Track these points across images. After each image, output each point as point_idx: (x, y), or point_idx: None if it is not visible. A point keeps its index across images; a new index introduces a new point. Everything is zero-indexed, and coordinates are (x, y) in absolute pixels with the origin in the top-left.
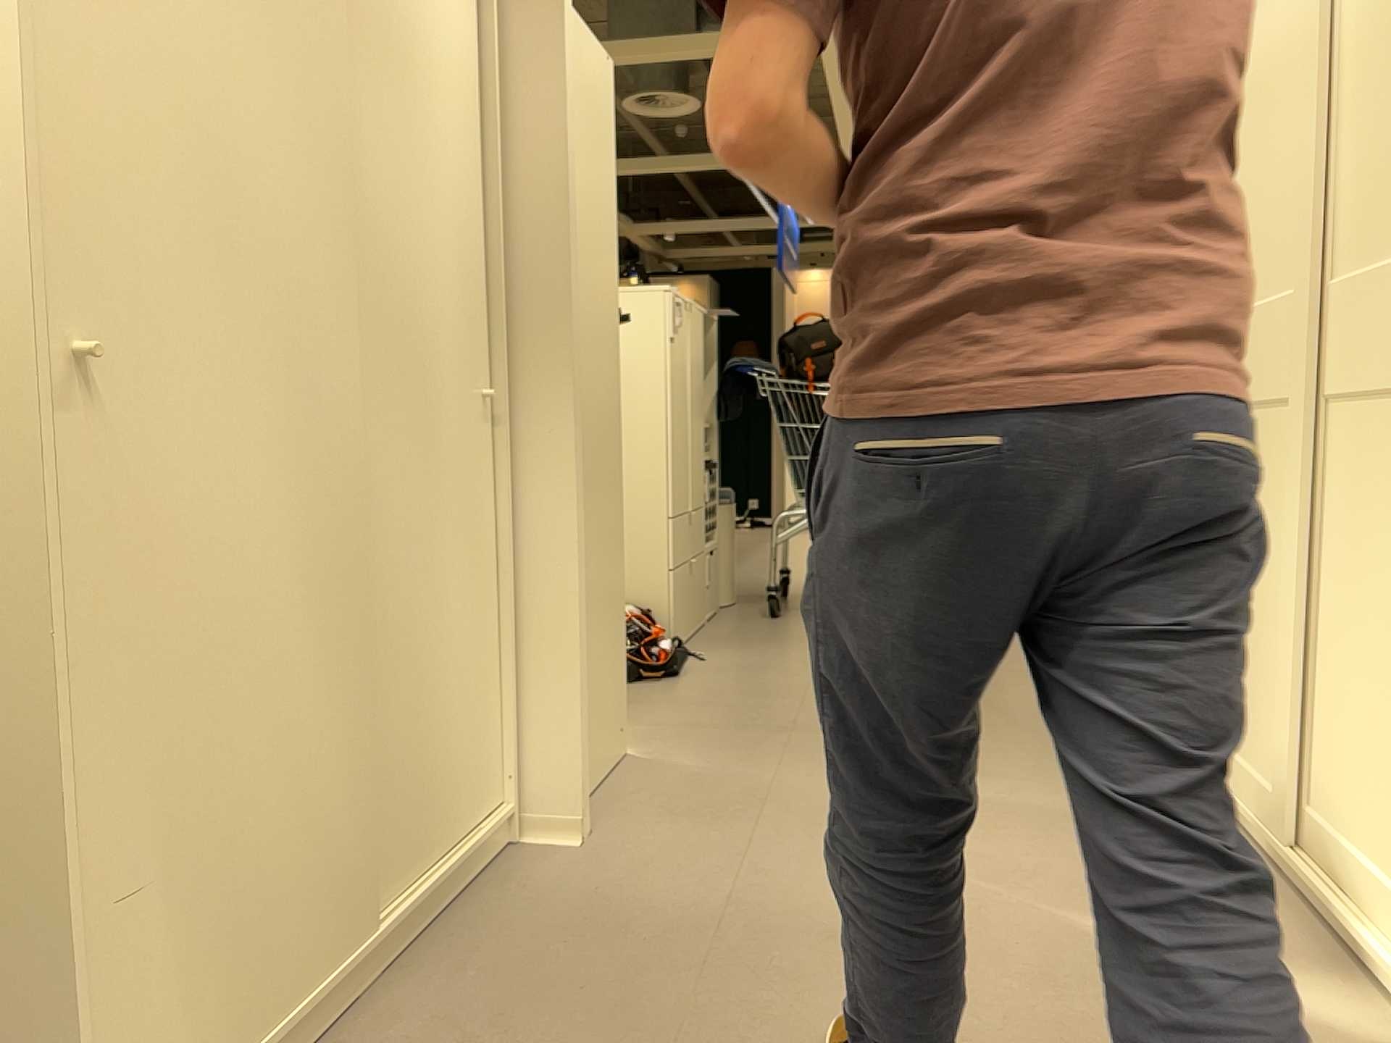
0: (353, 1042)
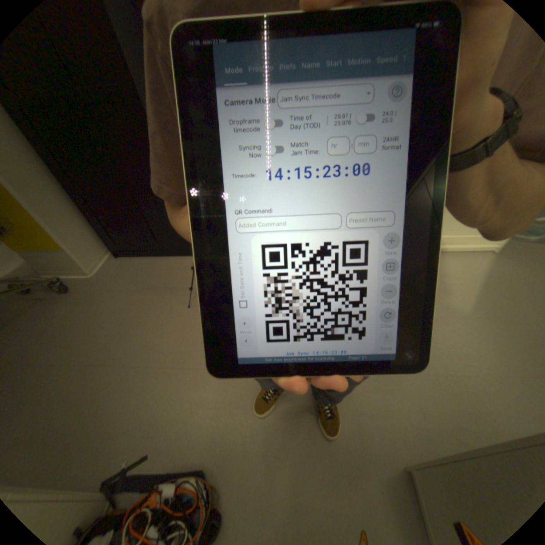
0: None
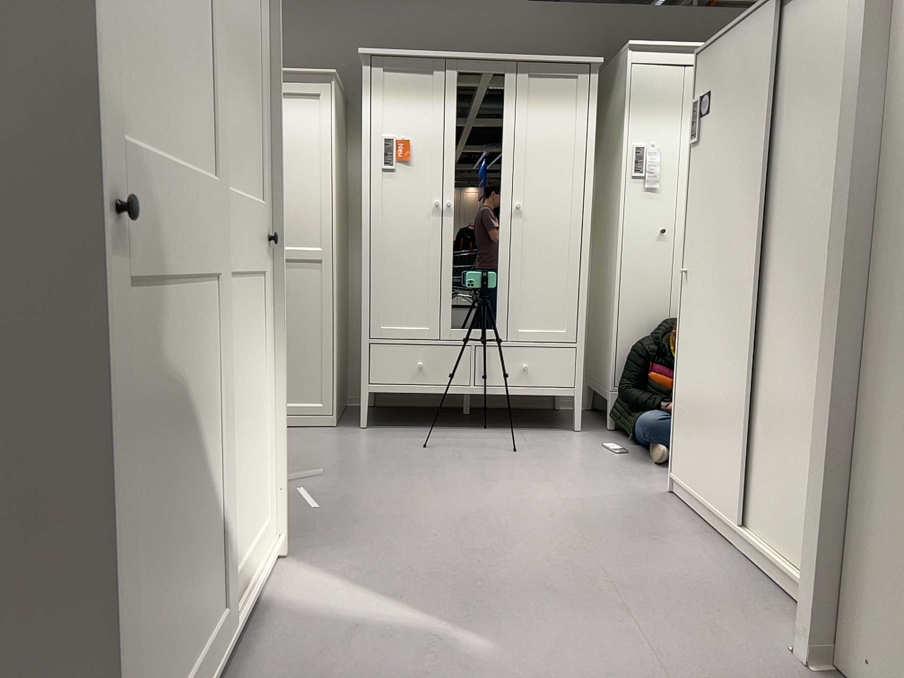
0: (707, 537)
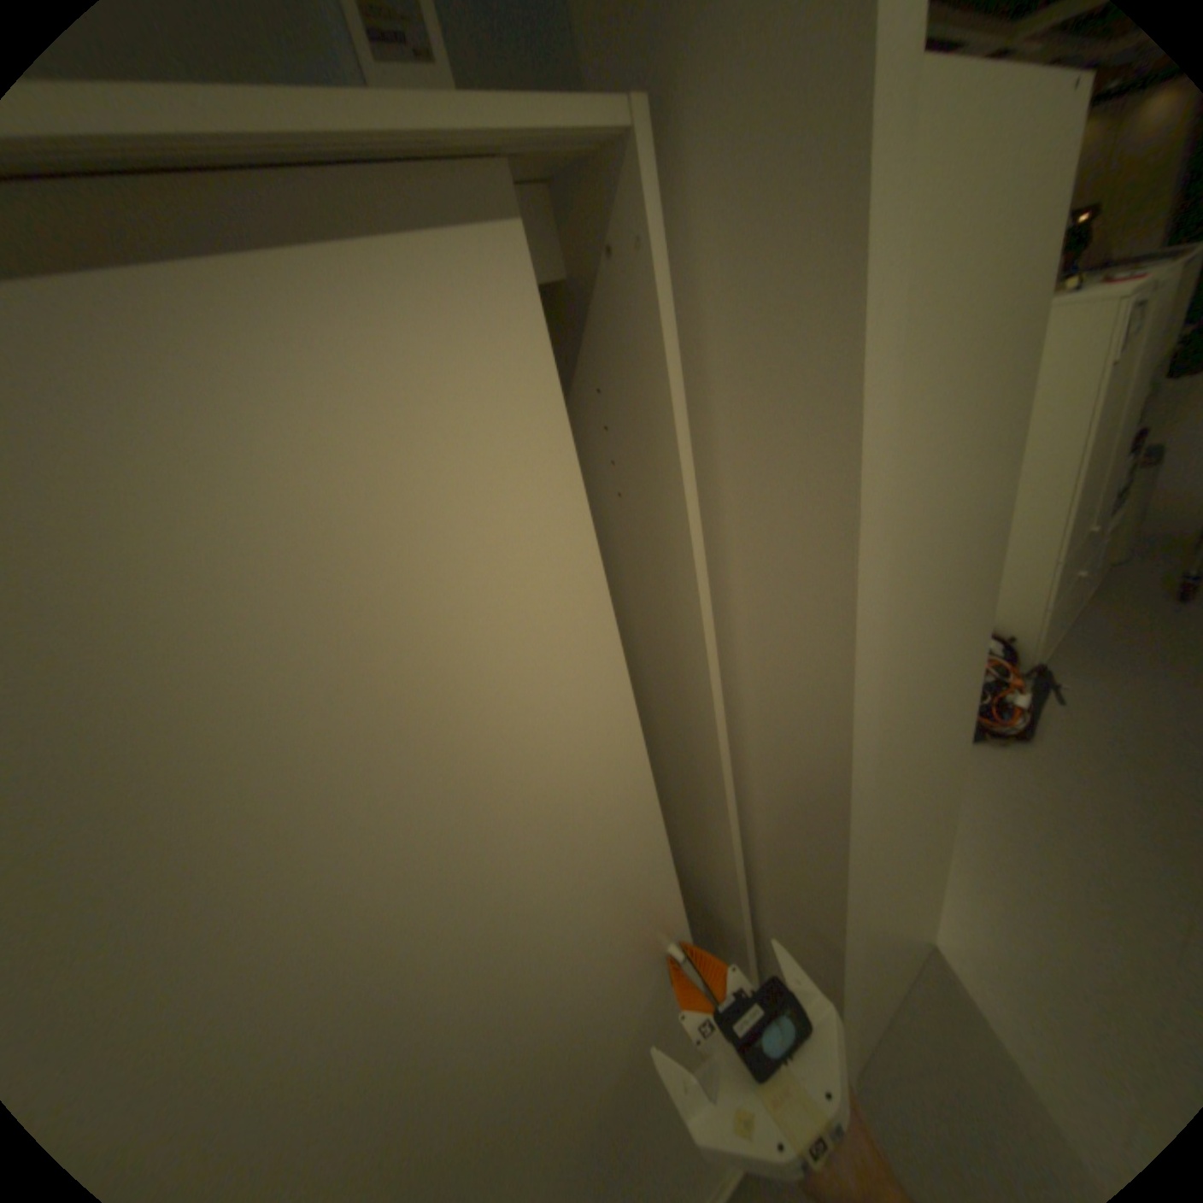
0: None
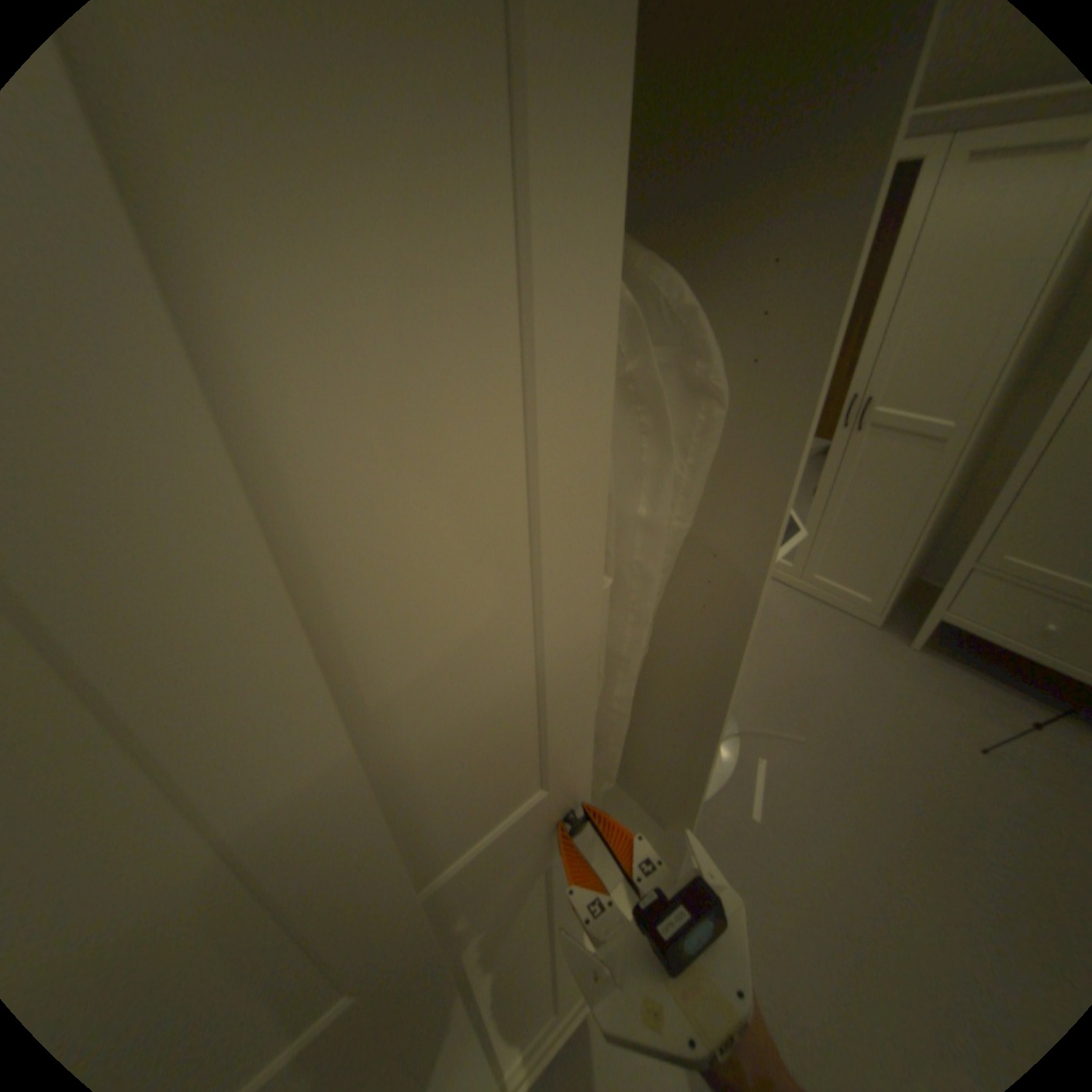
0: None
